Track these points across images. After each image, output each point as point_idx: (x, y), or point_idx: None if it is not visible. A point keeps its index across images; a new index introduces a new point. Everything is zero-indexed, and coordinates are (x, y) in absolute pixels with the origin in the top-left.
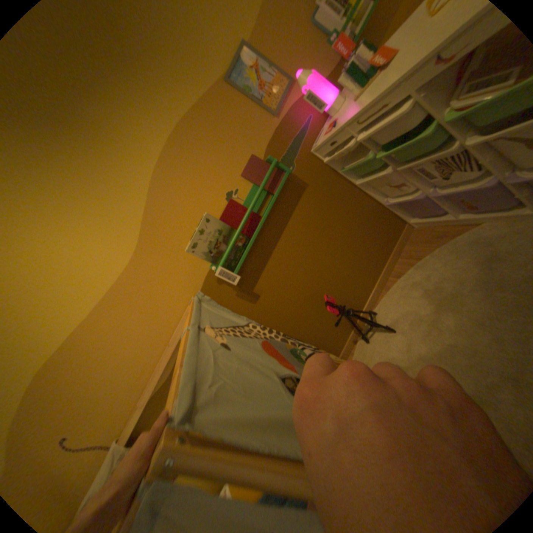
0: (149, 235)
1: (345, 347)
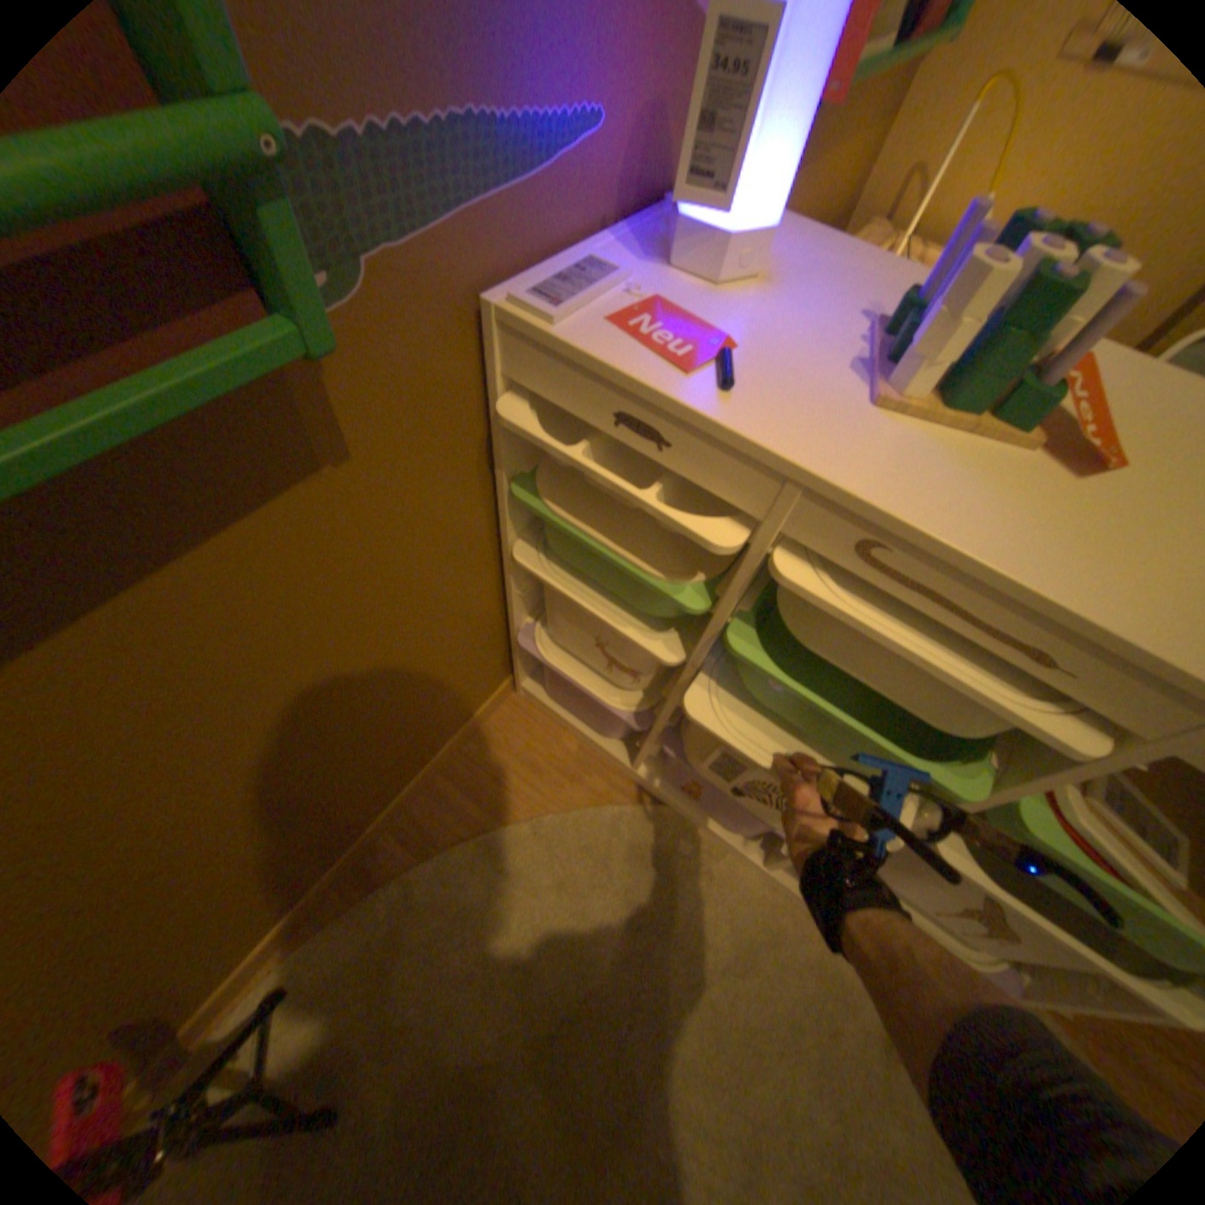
0: None
1: None
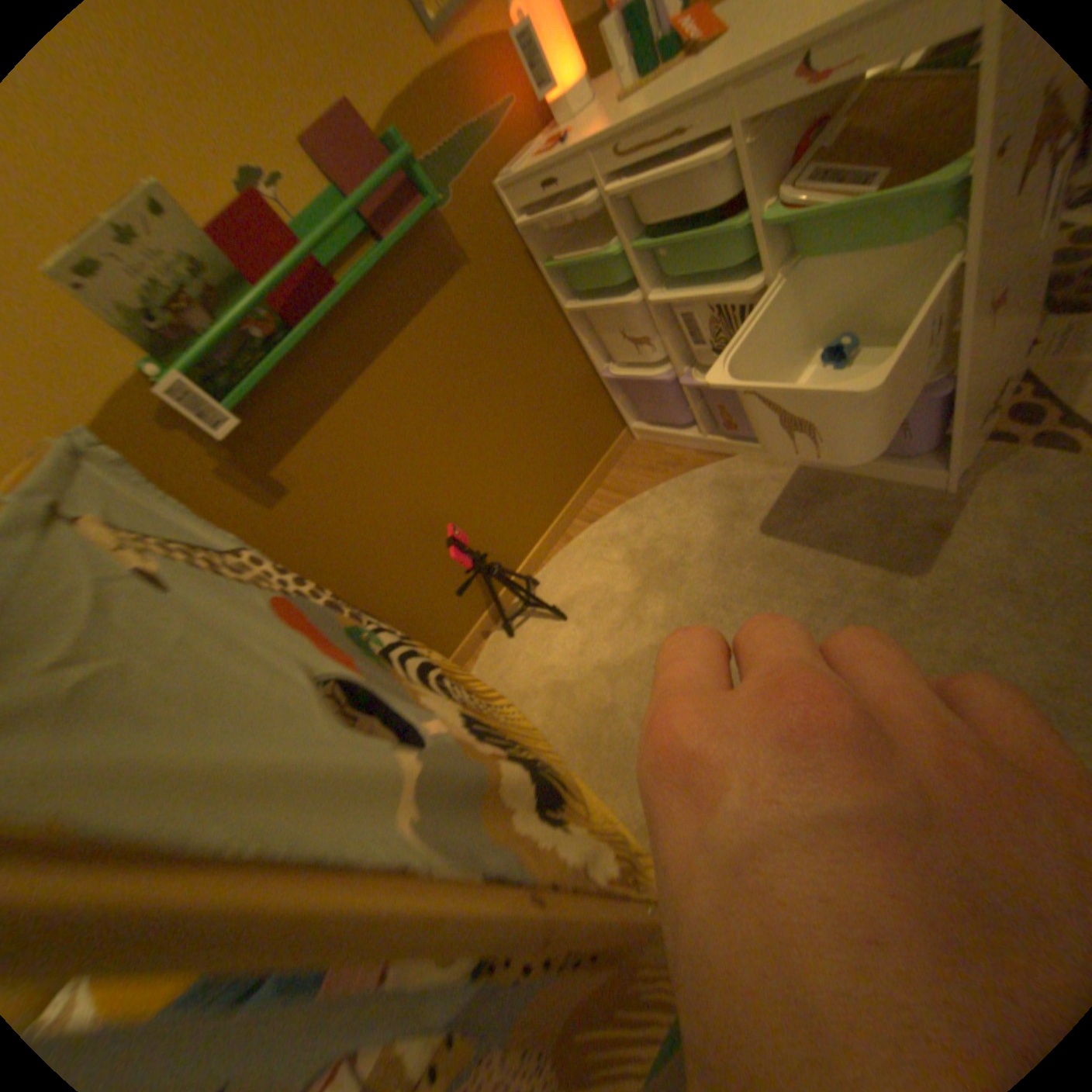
0: None
1: (464, 642)
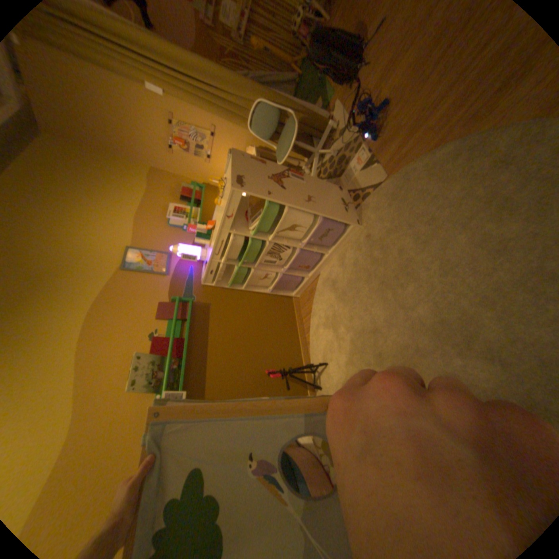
0: (84, 402)
1: None
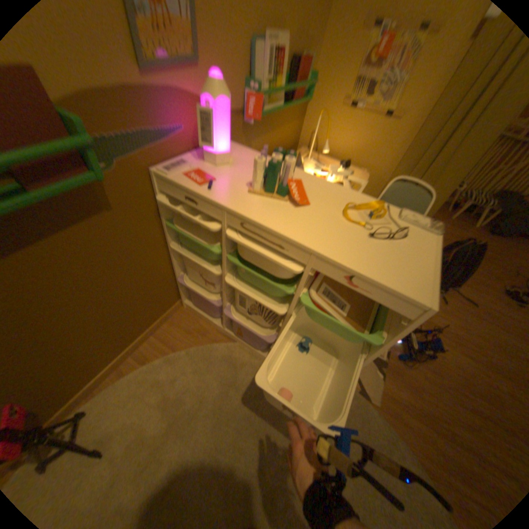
0: None
1: None
